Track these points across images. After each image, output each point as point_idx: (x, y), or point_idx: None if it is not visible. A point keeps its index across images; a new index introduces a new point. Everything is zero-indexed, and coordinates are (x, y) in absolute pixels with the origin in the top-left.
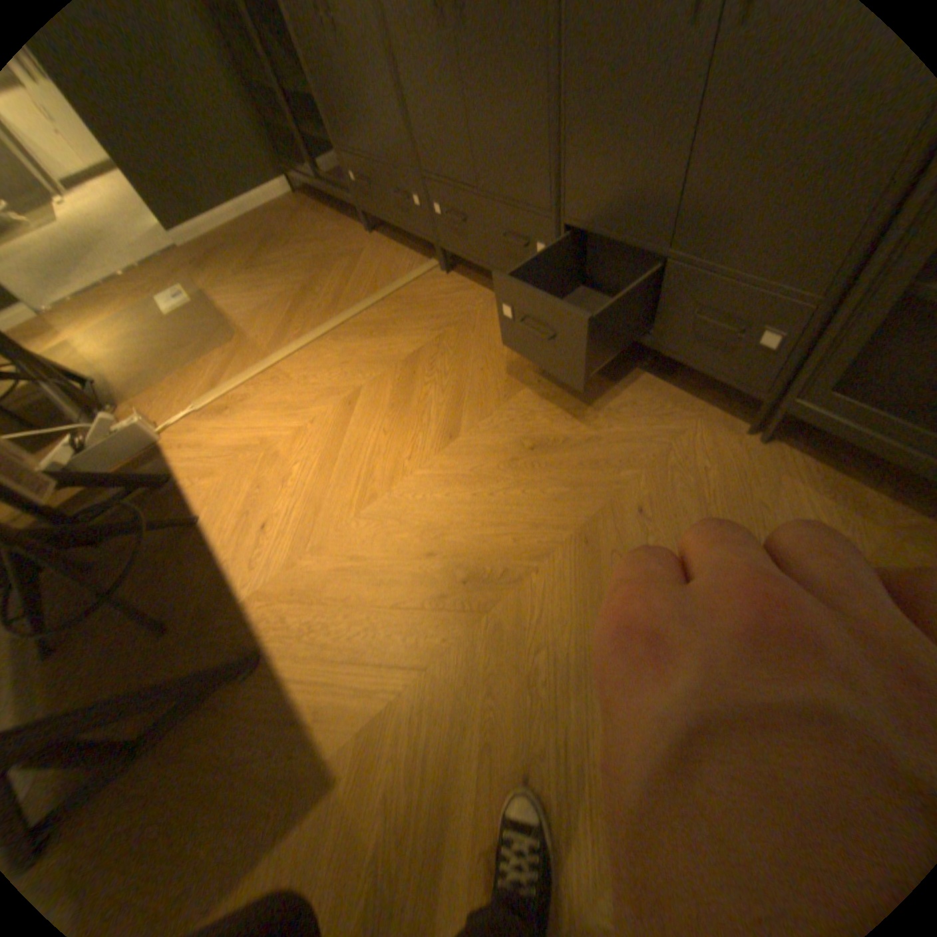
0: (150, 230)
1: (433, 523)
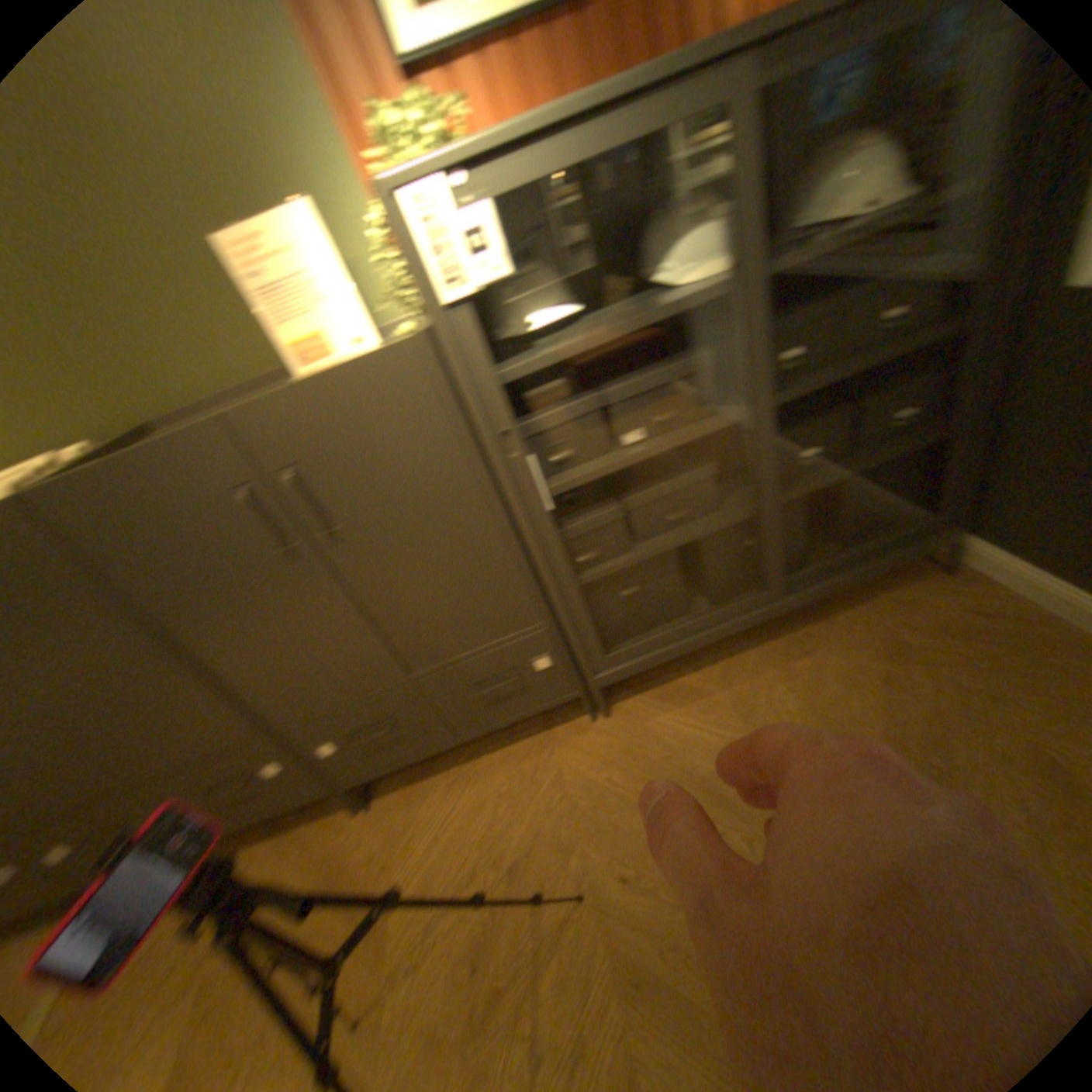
0: None
1: None
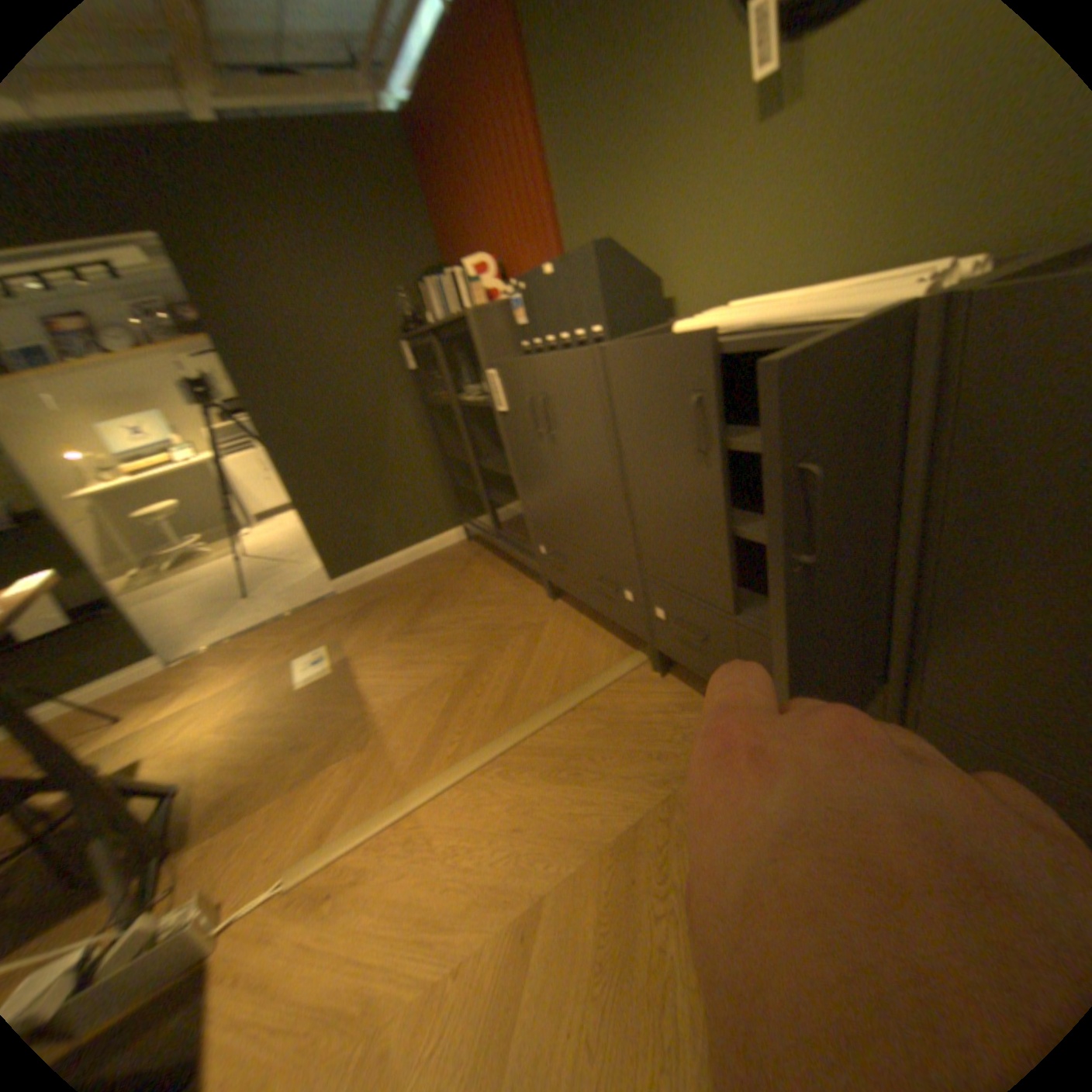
0: (320, 569)
1: None
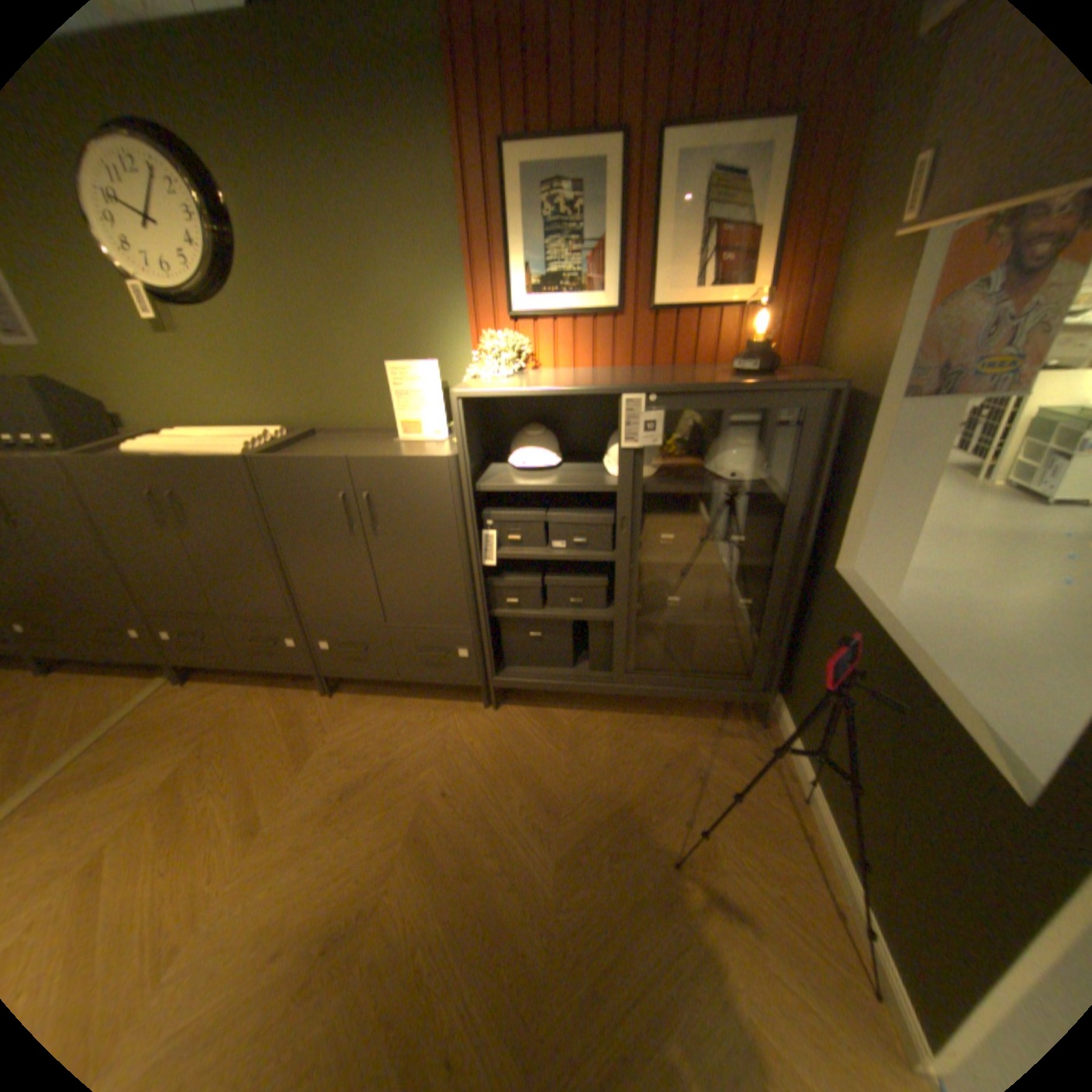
0: None
1: (263, 921)
